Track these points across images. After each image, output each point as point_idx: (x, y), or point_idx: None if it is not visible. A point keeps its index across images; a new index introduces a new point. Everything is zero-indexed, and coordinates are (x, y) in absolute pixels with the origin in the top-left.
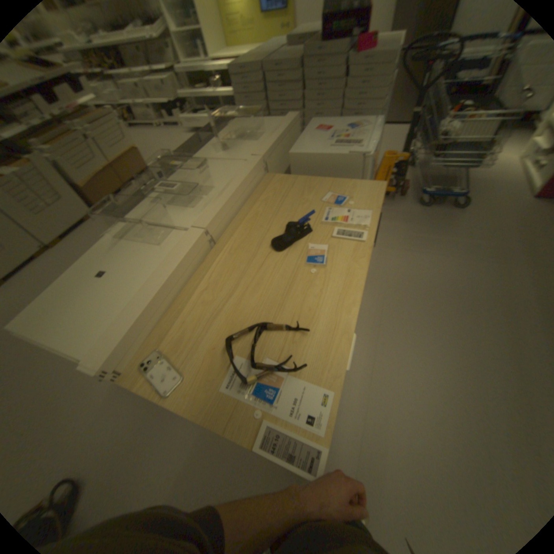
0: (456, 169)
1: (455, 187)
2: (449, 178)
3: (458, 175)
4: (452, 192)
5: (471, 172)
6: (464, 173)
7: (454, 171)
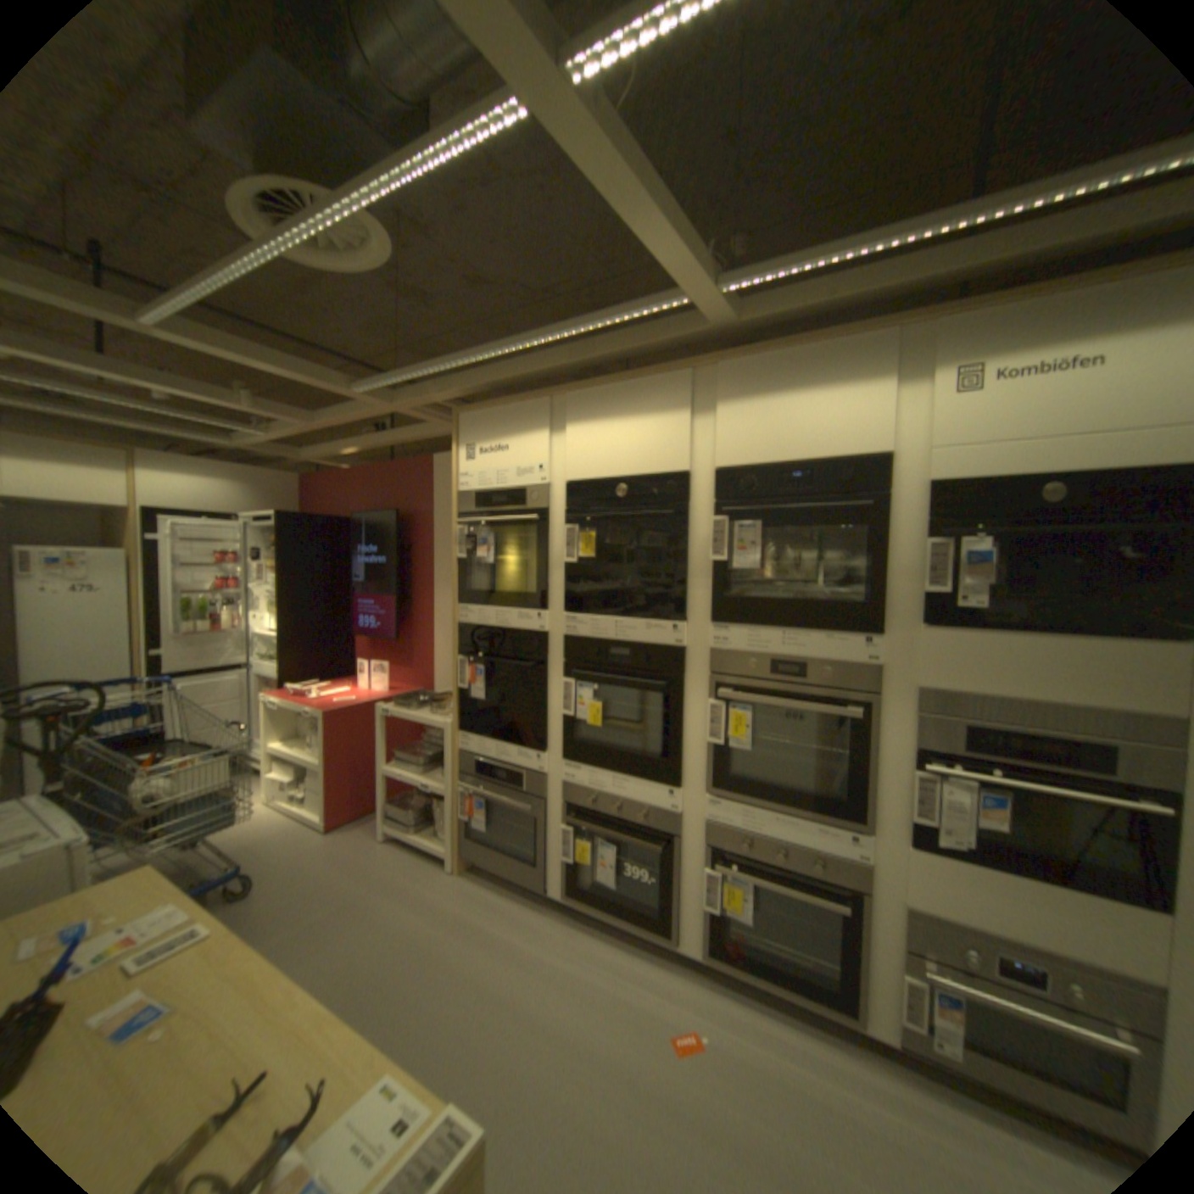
0: (176, 861)
1: (200, 883)
2: (176, 877)
3: (187, 866)
4: (201, 893)
5: (208, 852)
6: (198, 859)
7: (176, 865)
